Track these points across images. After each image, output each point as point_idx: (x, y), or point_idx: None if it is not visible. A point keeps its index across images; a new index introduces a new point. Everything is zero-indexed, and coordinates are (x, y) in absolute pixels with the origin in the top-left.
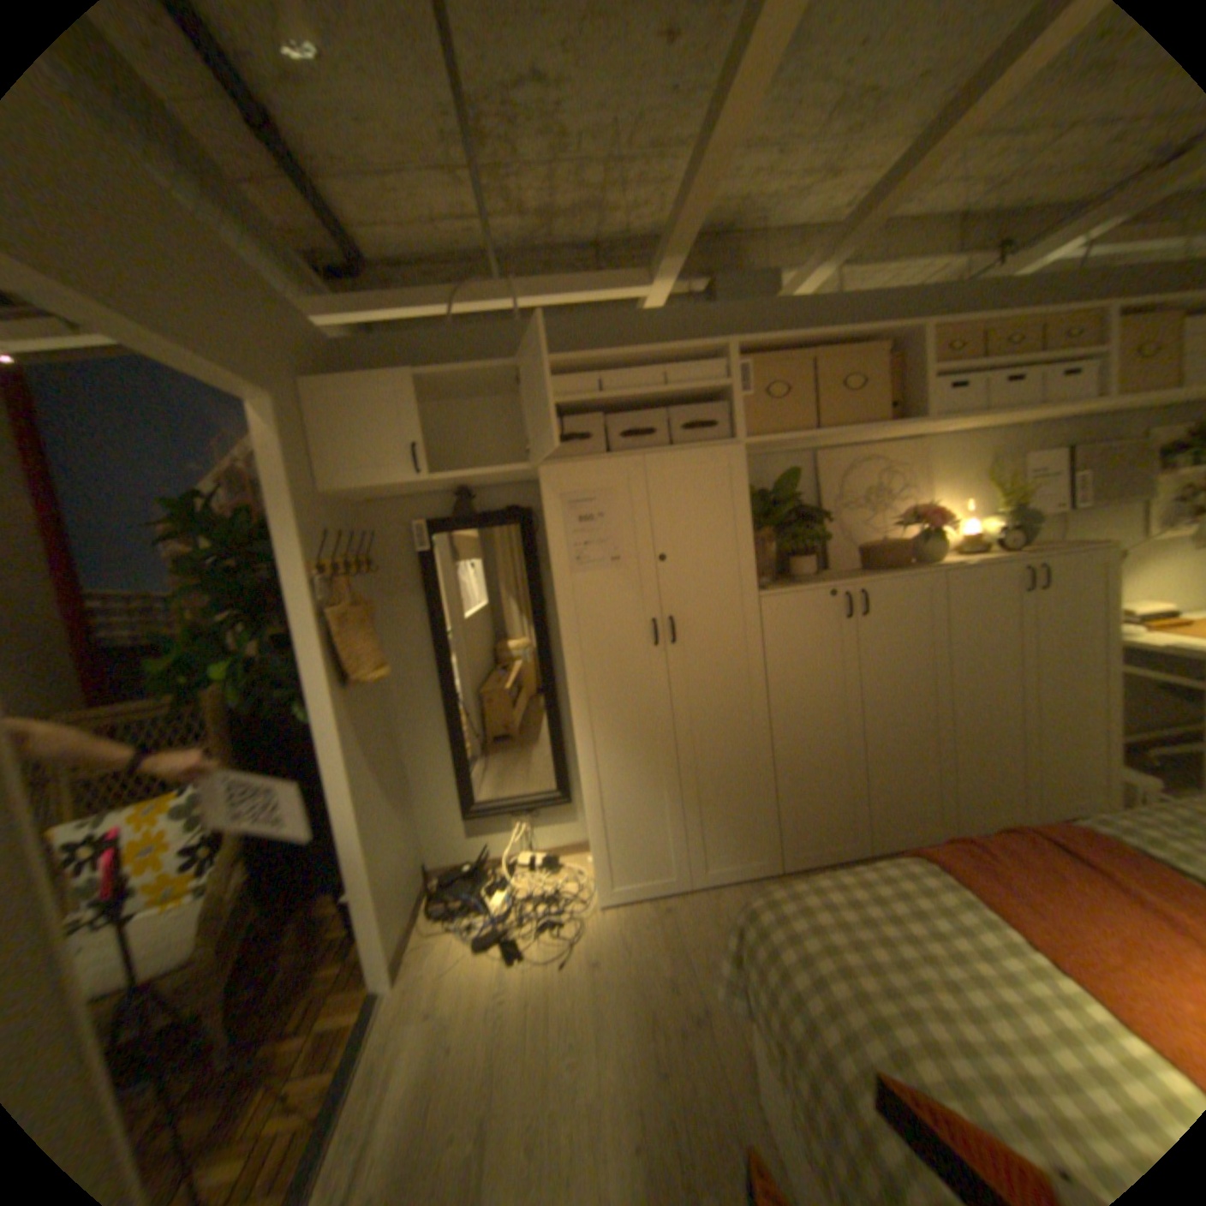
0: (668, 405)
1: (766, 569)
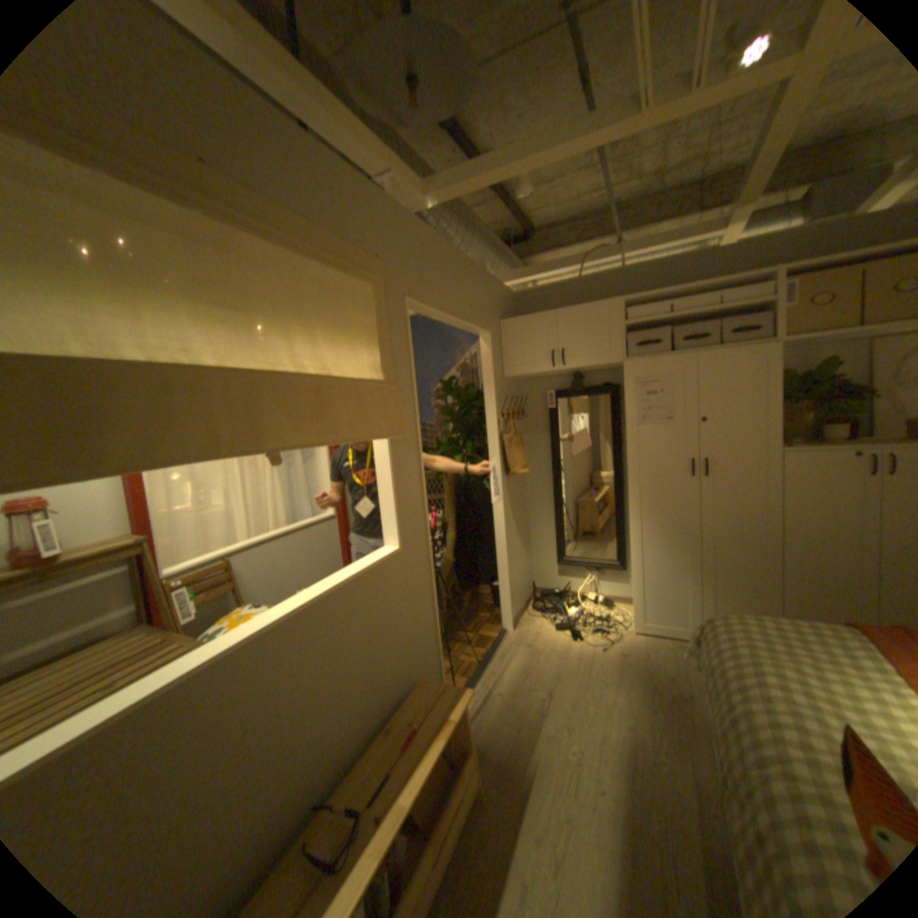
0: (726, 315)
1: (802, 433)
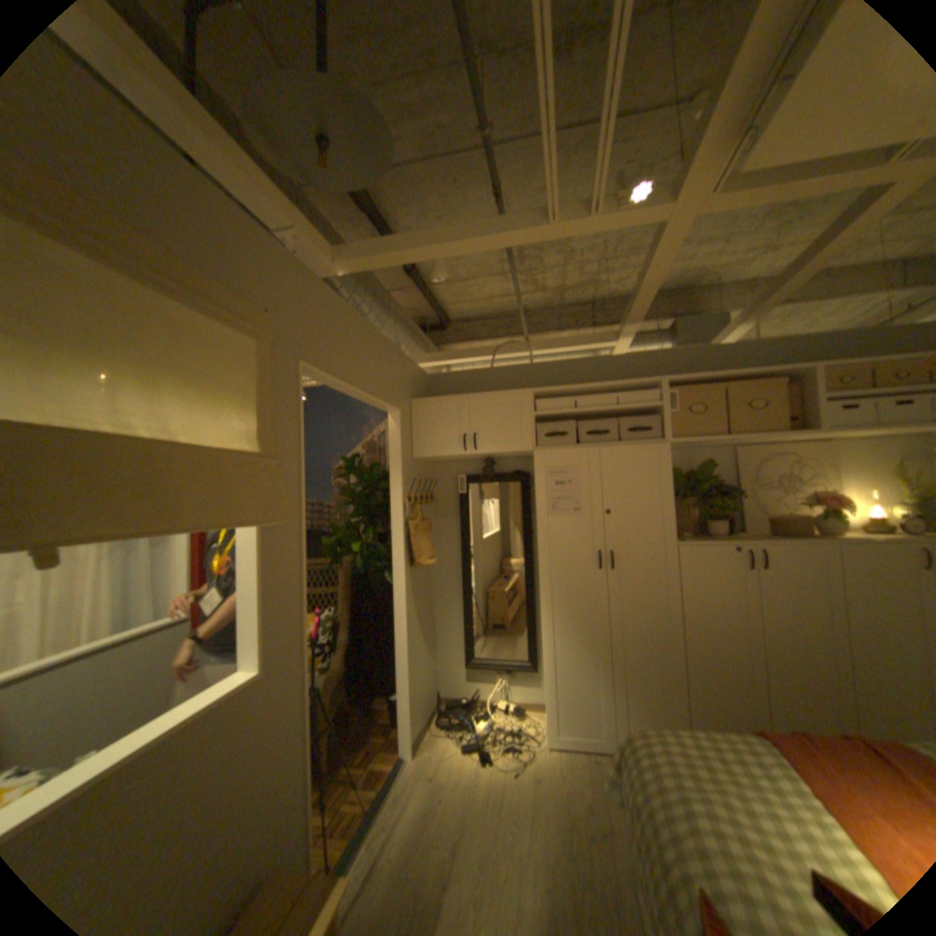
0: (621, 415)
1: (690, 527)
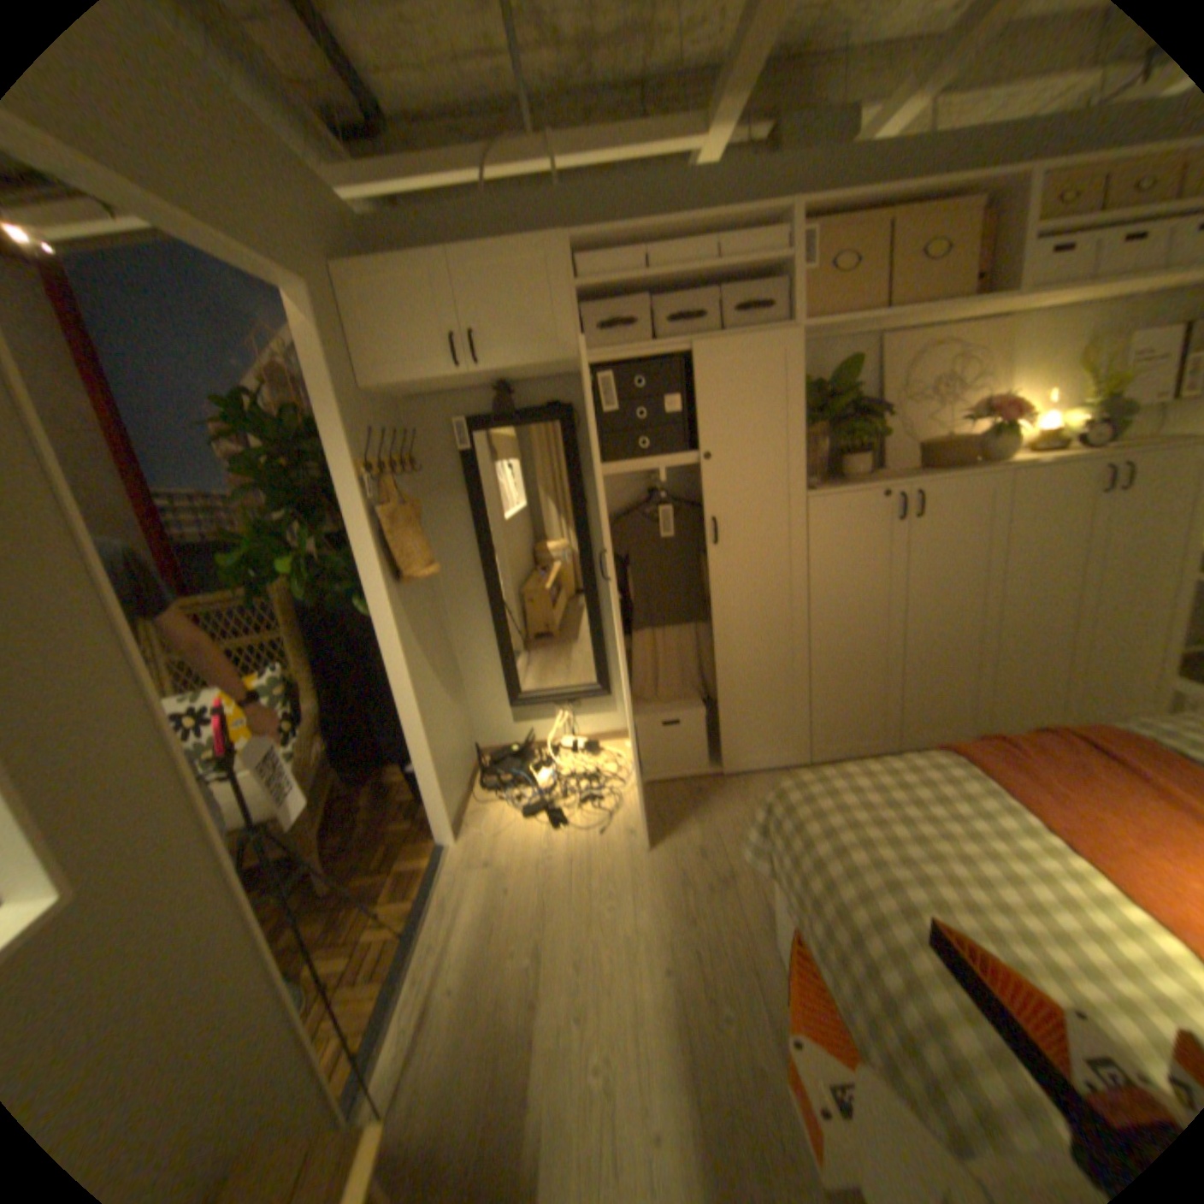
0: (723, 283)
1: (818, 468)
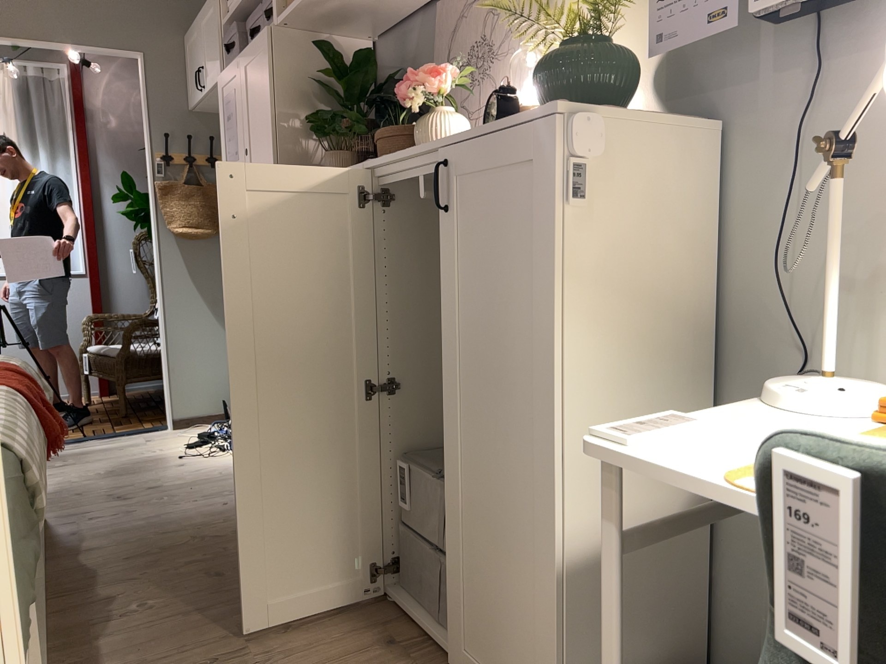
0: None
1: None
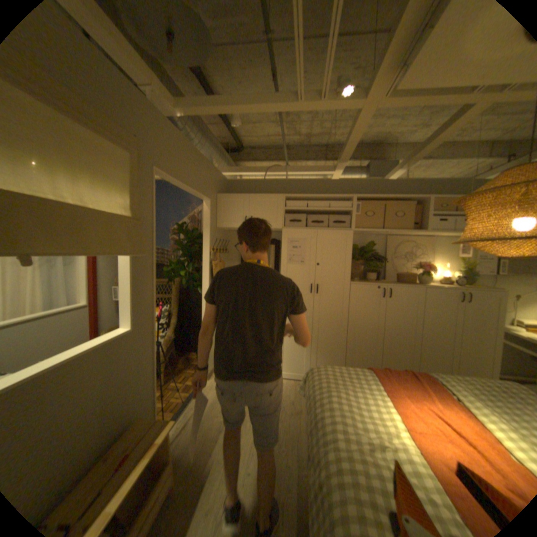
0: (331, 213)
1: (358, 275)
